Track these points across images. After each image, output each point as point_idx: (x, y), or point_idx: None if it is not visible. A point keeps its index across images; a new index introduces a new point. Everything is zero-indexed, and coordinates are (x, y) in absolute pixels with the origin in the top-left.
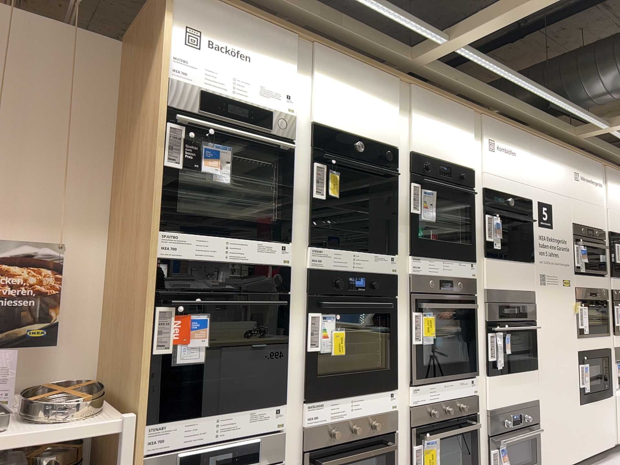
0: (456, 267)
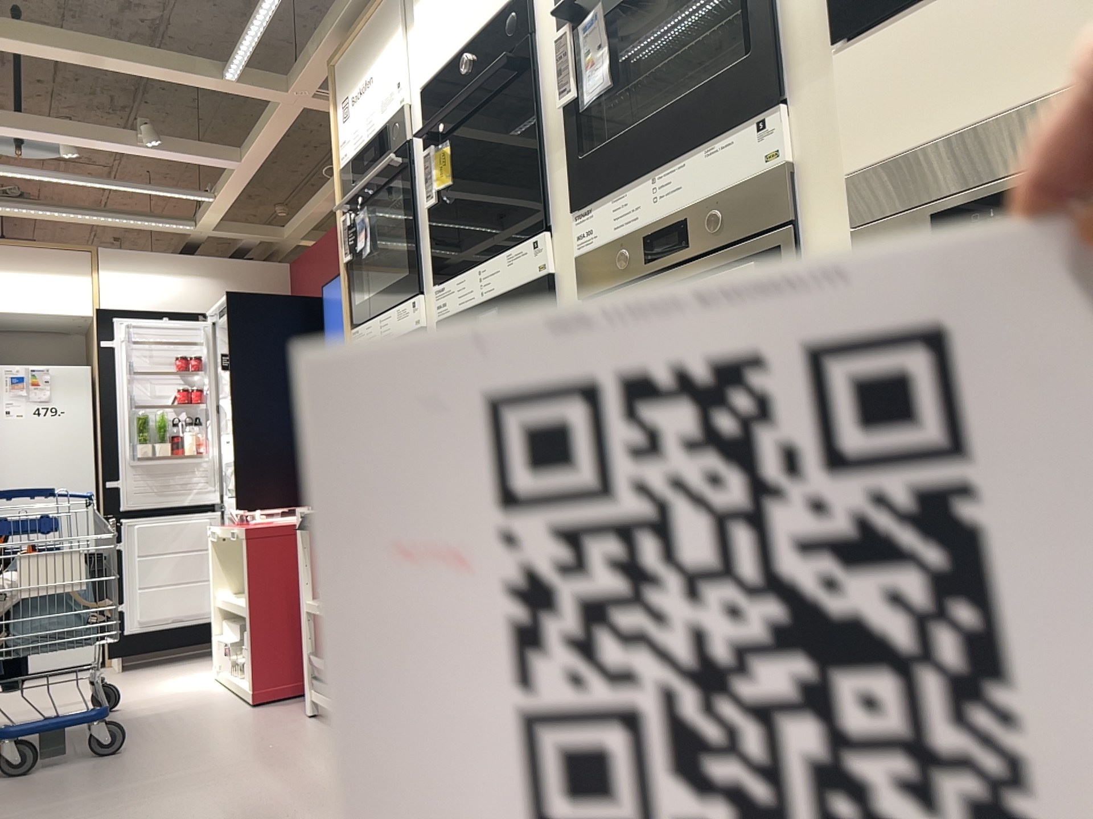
0: (697, 169)
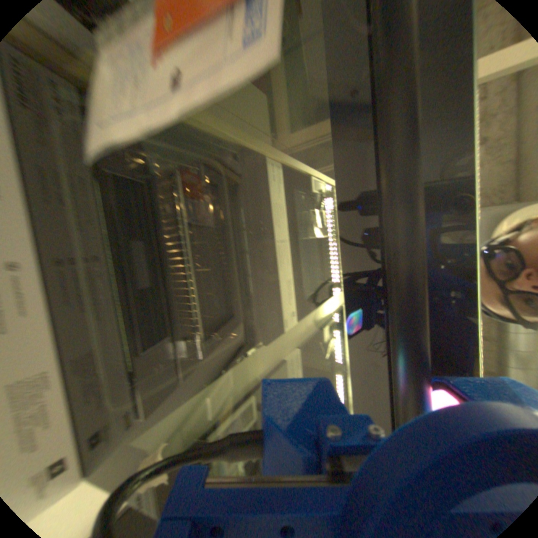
0: None
